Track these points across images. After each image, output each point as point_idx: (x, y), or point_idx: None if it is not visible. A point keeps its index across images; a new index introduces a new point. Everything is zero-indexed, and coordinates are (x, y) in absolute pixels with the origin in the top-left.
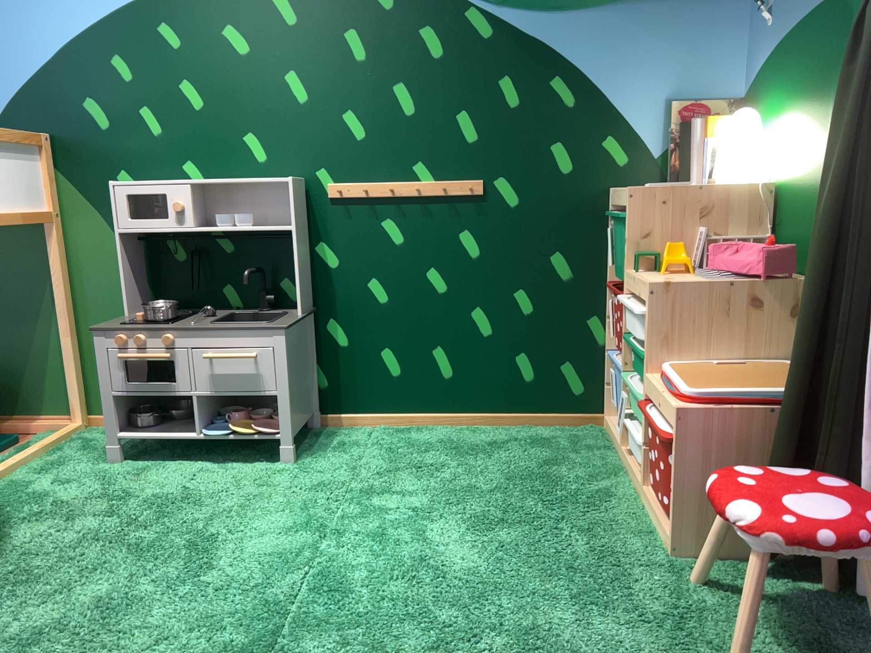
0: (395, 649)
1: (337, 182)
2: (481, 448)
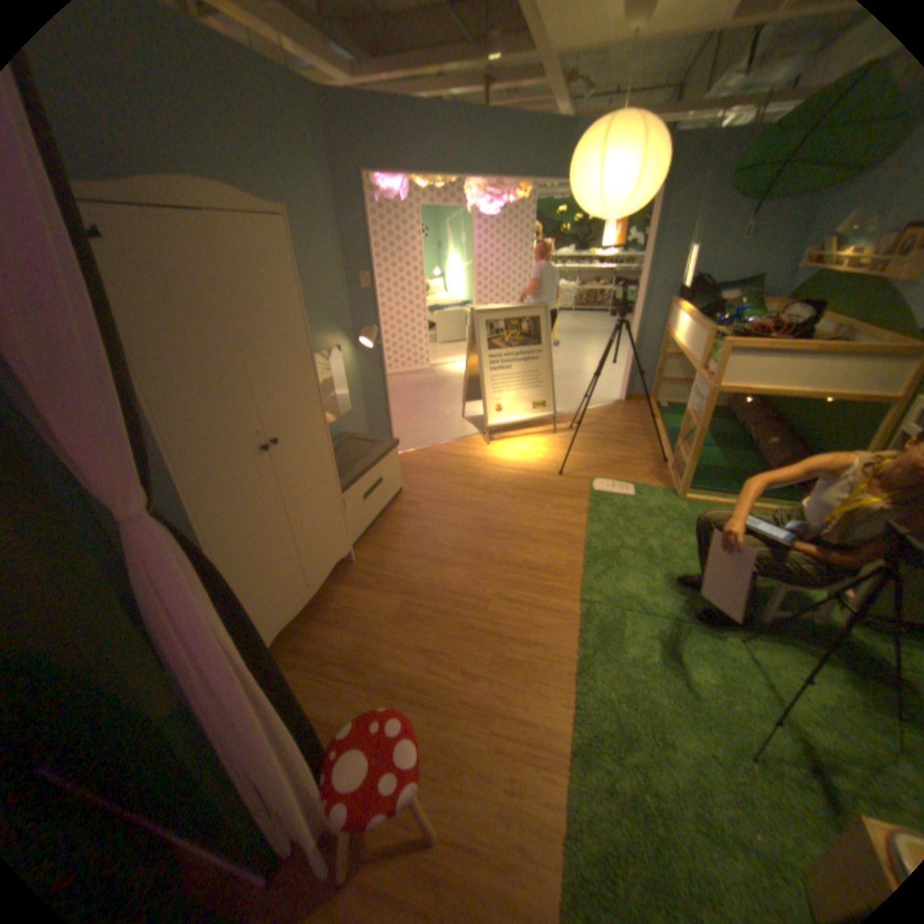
0: (653, 658)
1: None
2: None
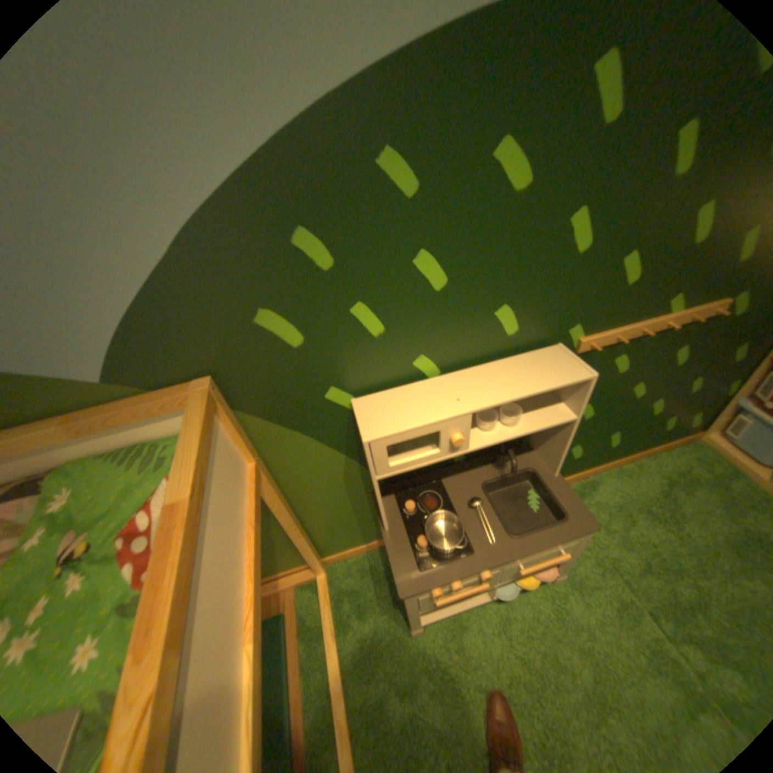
0: None
1: (591, 337)
2: (662, 502)
